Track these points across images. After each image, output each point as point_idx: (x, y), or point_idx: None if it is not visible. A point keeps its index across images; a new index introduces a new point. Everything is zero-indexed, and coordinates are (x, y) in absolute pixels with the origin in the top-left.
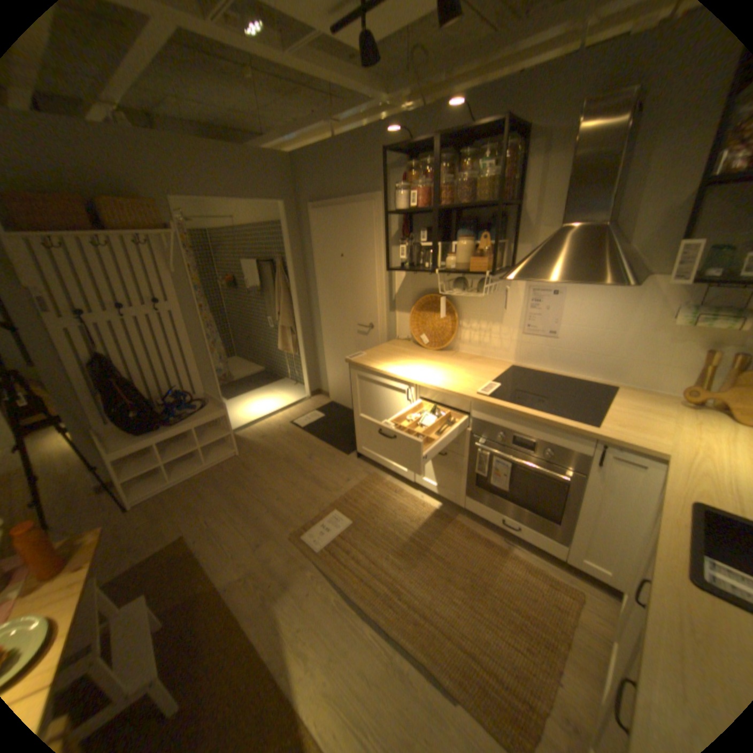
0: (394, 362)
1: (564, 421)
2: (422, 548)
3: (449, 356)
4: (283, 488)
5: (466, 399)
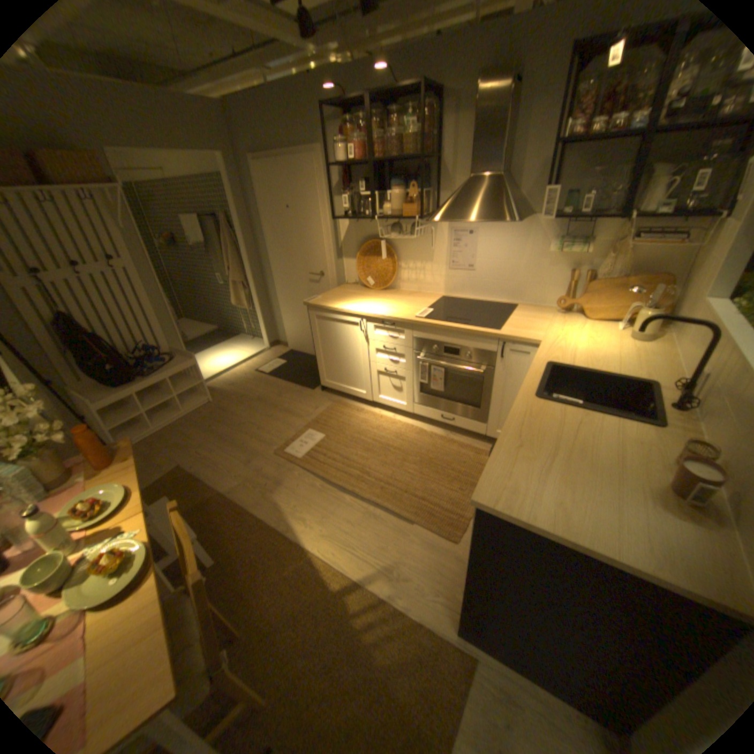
0: (347, 302)
1: (477, 329)
2: (382, 444)
3: (392, 294)
4: (260, 420)
5: (407, 323)
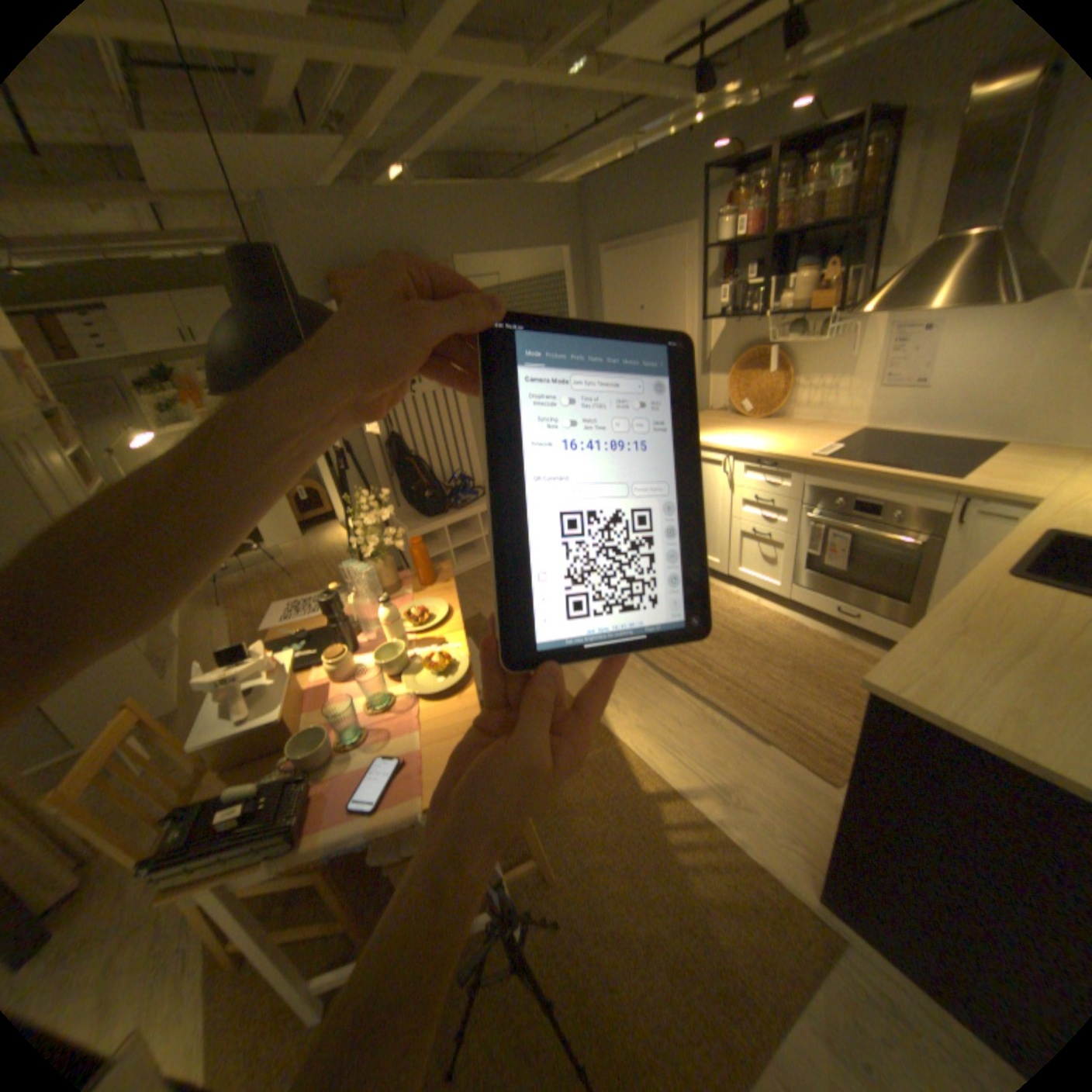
0: (708, 432)
1: (919, 475)
2: (736, 634)
3: (778, 423)
4: None
5: (797, 463)
